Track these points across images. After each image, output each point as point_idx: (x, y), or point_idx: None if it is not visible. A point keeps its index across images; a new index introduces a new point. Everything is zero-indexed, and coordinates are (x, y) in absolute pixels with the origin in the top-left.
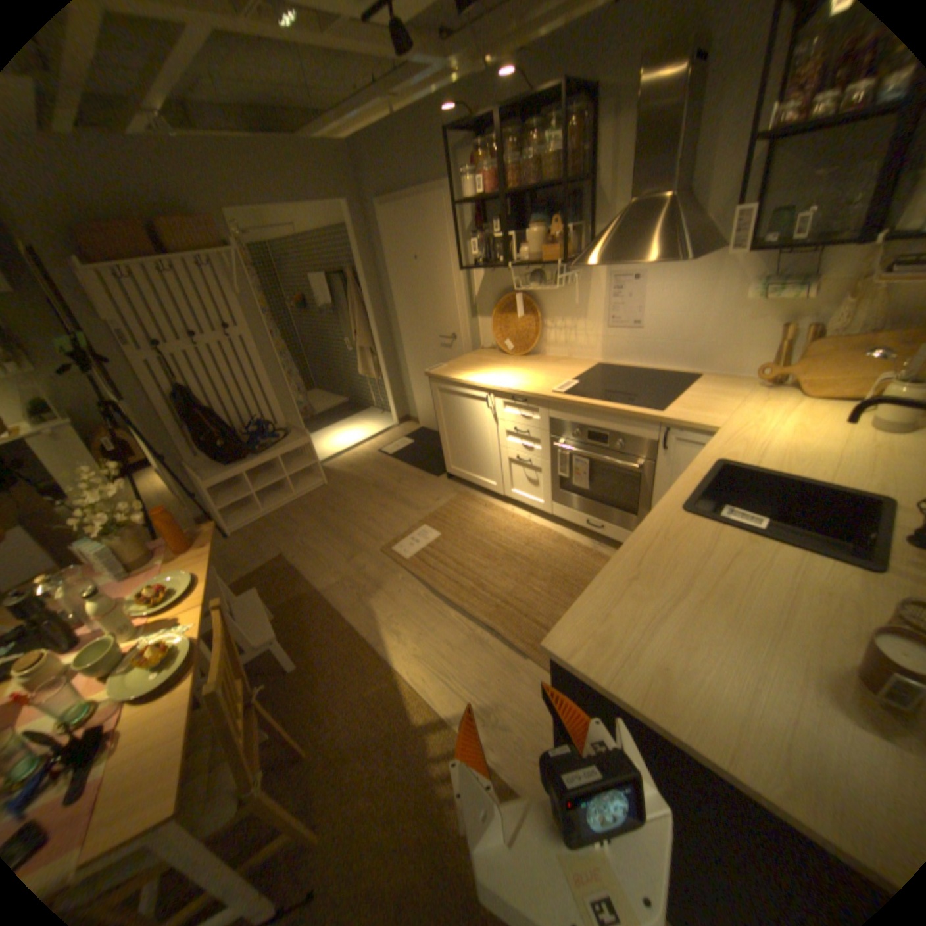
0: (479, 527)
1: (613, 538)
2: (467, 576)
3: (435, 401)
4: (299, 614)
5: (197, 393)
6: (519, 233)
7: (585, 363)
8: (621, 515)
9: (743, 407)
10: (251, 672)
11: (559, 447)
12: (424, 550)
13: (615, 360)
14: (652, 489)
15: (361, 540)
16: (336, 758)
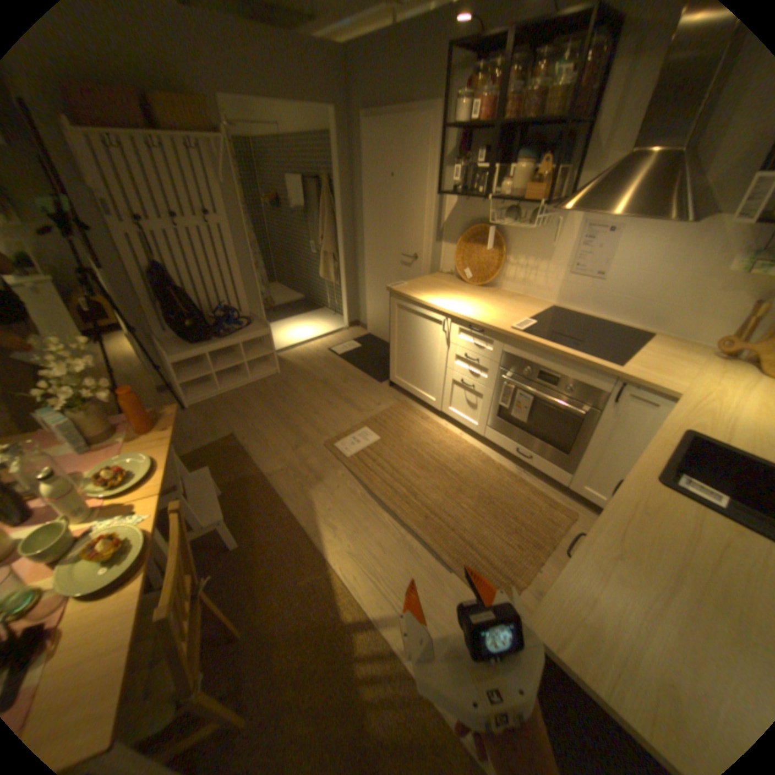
0: (415, 437)
1: (539, 469)
2: (401, 482)
3: (391, 315)
4: (244, 493)
5: (171, 272)
6: (502, 165)
7: (540, 303)
8: (553, 451)
9: (703, 376)
10: (196, 543)
11: (508, 380)
12: (363, 450)
13: (570, 306)
14: (590, 435)
15: (306, 431)
16: (268, 642)
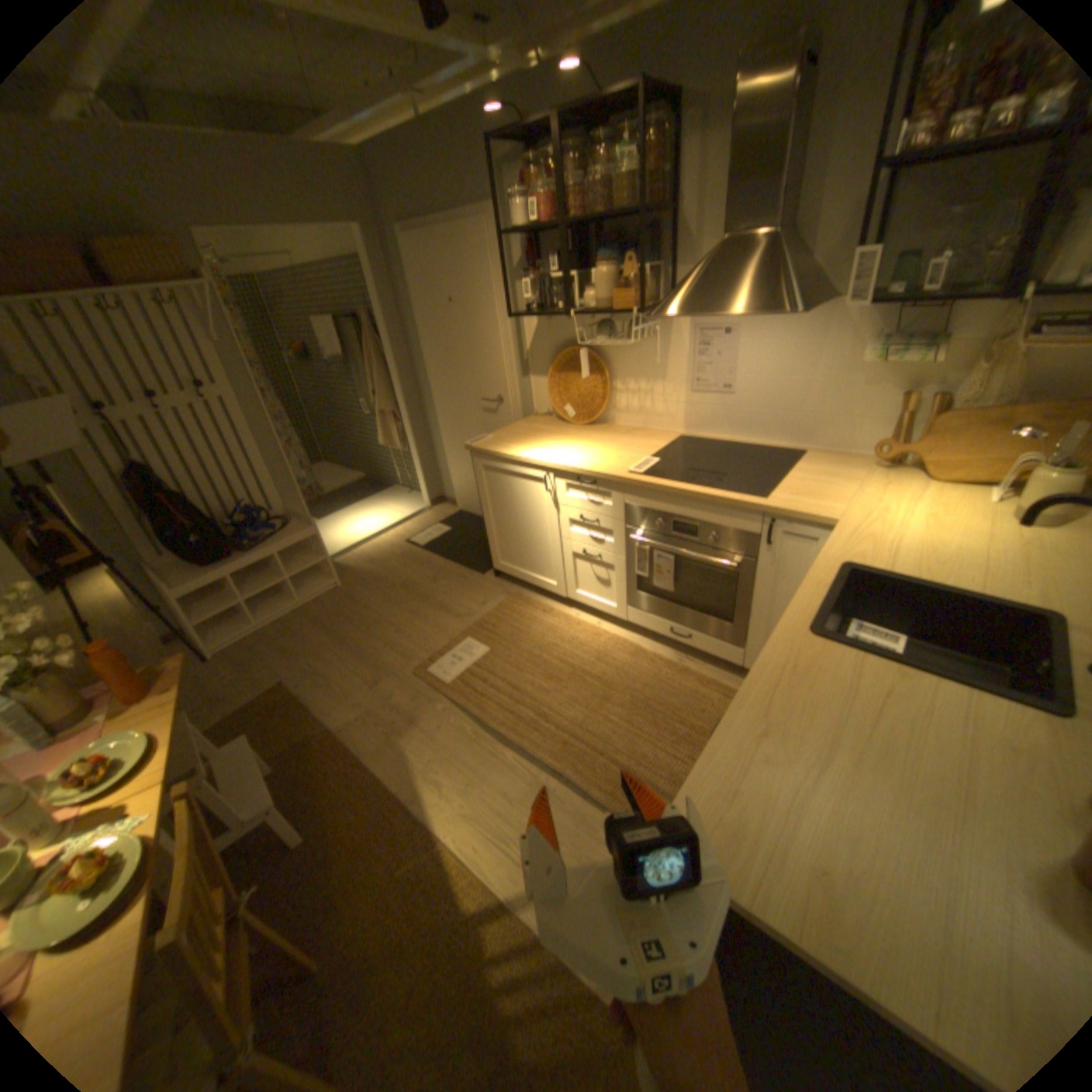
0: (538, 639)
1: (703, 650)
2: (526, 703)
3: (479, 481)
4: (306, 763)
5: (161, 472)
6: (582, 272)
7: (664, 435)
8: (713, 622)
9: (862, 493)
10: (241, 848)
11: (638, 541)
12: (469, 670)
13: (701, 432)
14: (752, 592)
15: (387, 659)
16: (360, 967)
